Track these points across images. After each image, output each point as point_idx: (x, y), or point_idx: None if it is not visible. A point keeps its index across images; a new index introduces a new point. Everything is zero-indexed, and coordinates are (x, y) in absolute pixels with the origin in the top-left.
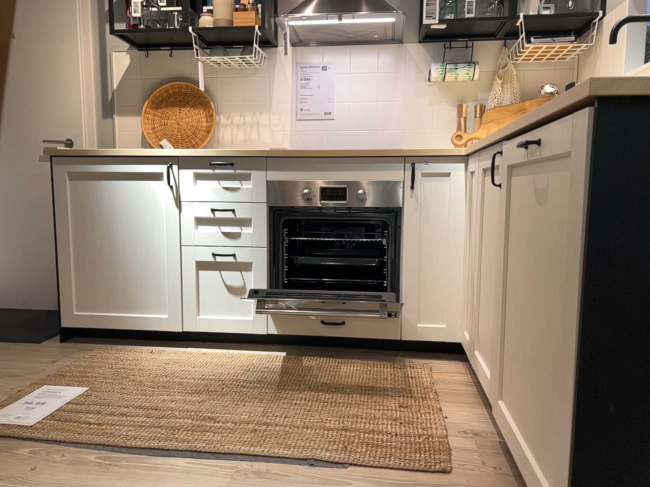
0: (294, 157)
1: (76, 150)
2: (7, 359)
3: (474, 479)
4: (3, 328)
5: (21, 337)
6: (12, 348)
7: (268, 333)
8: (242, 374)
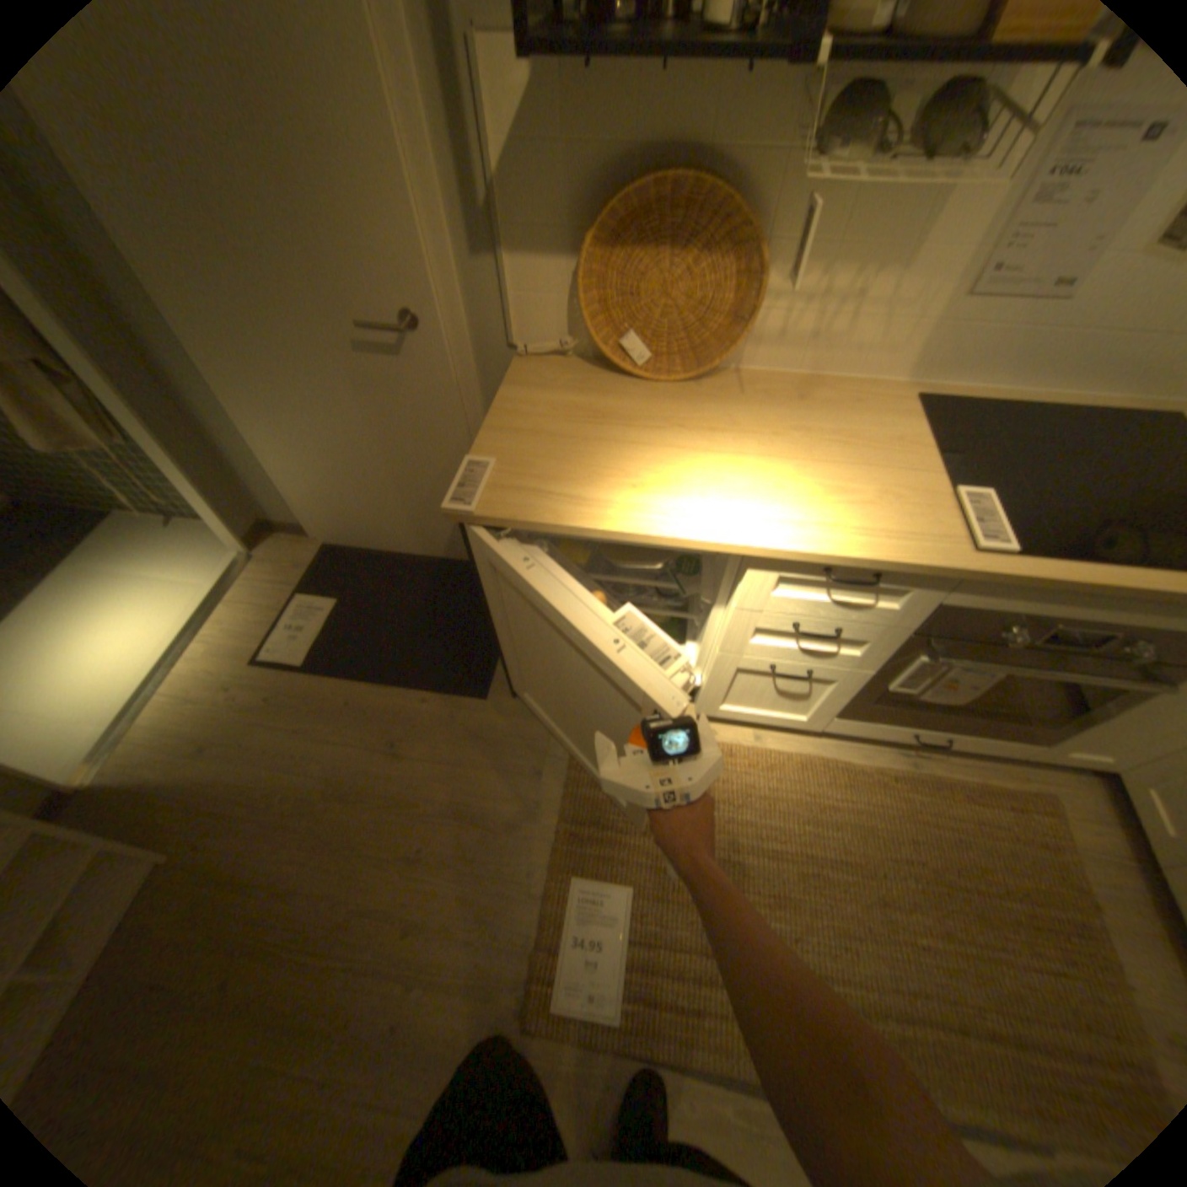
0: (1041, 586)
1: (514, 509)
2: (470, 759)
3: None
4: (408, 635)
5: (450, 675)
6: (454, 712)
7: (824, 730)
8: (809, 829)
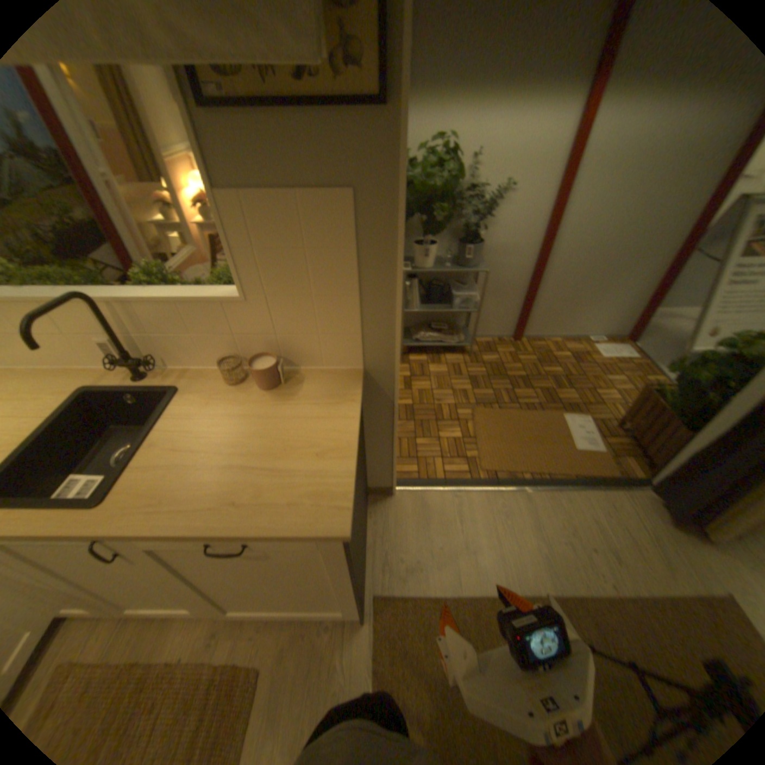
0: None
1: None
2: None
3: (260, 655)
4: None
5: None
6: None
7: None
8: None
